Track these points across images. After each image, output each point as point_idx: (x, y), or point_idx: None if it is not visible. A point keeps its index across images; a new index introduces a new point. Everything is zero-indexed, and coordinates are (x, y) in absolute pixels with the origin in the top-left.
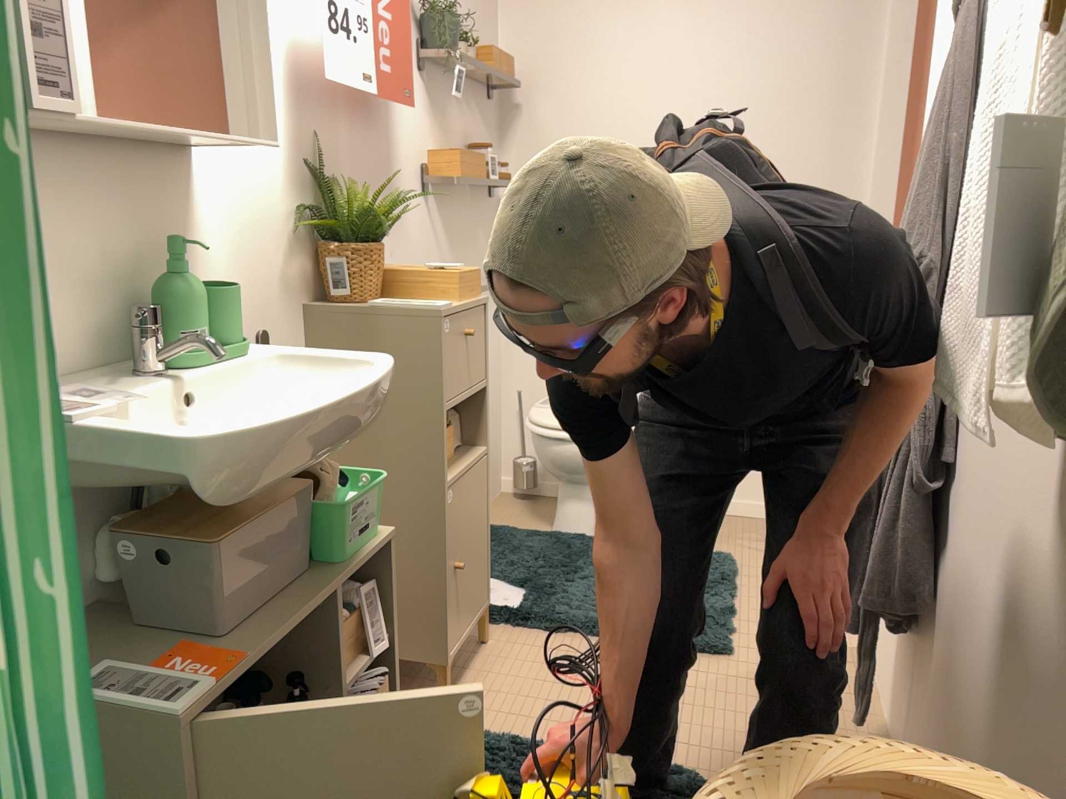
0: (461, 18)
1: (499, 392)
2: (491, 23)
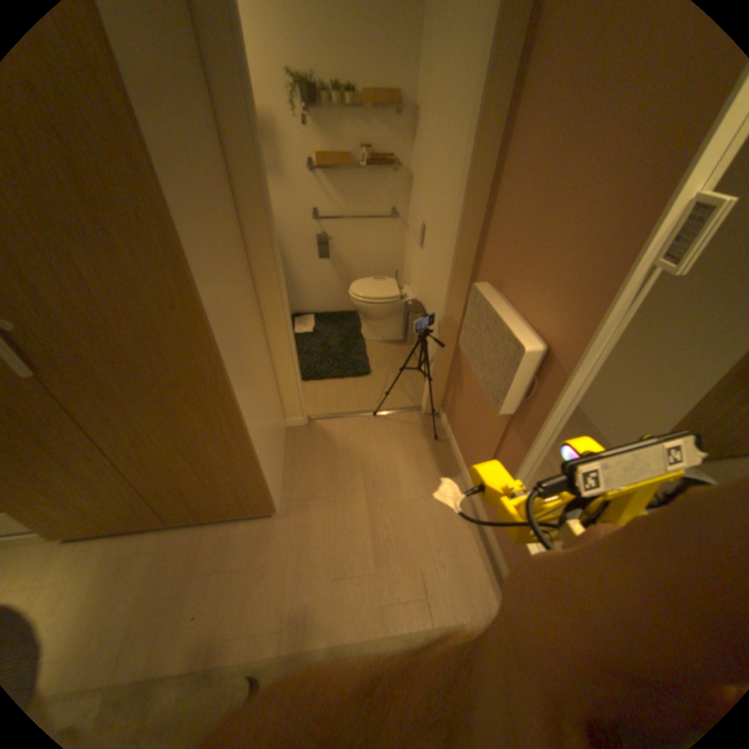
0: (360, 71)
1: (400, 269)
2: (410, 62)
